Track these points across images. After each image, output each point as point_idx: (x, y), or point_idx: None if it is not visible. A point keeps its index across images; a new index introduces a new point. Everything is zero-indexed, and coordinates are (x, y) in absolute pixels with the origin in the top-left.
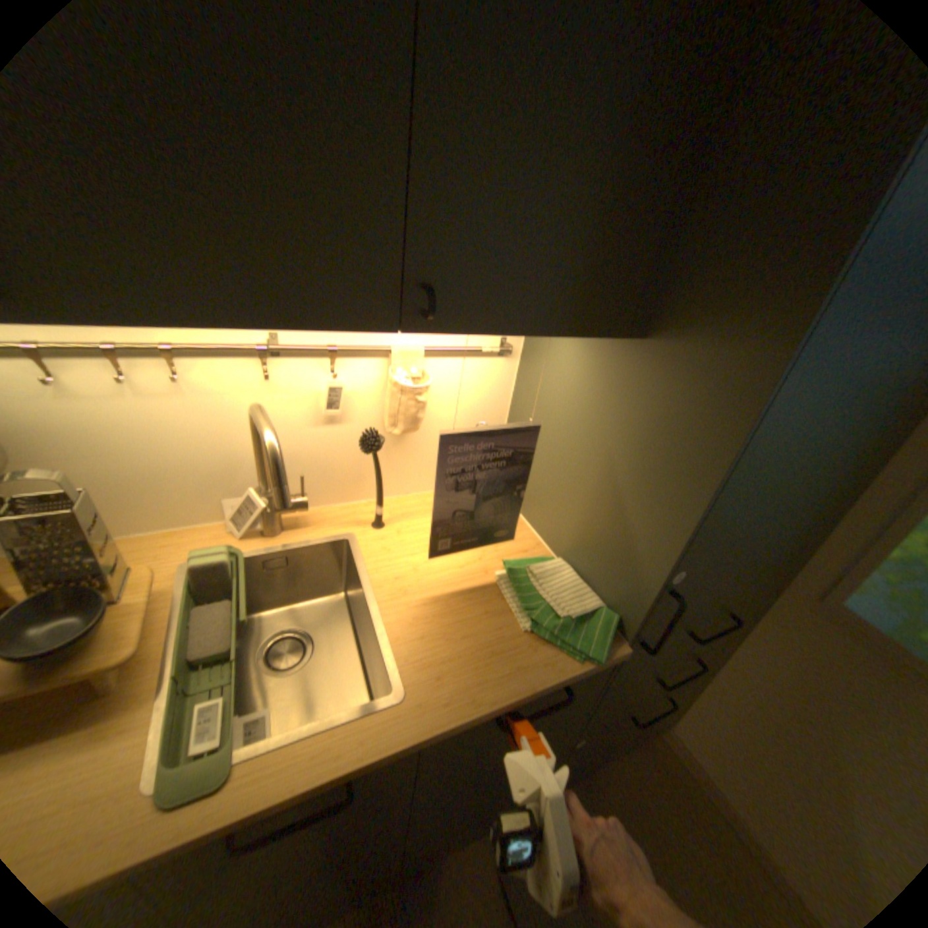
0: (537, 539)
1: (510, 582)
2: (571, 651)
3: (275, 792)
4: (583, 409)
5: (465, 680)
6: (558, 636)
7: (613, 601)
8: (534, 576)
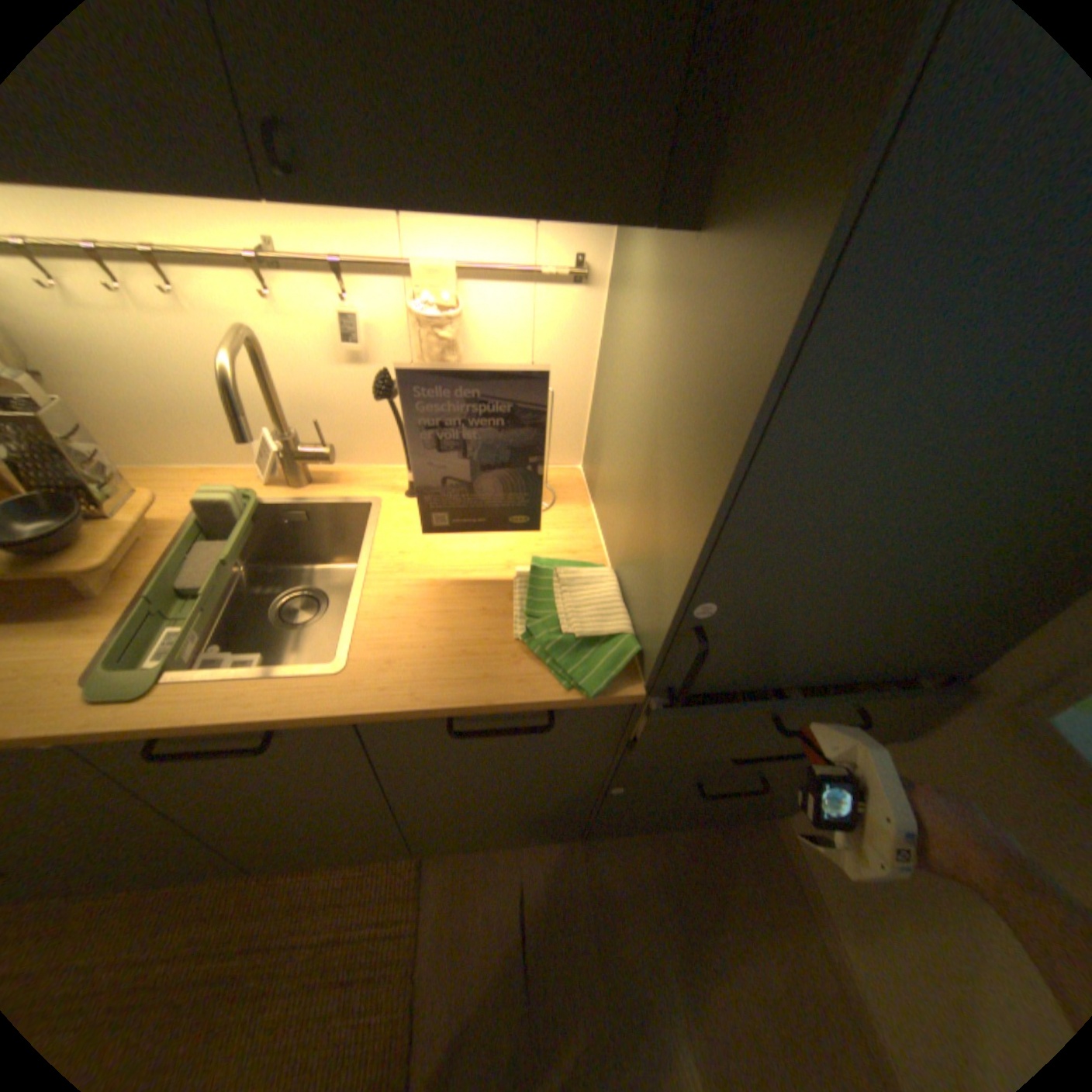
0: (596, 541)
1: (528, 582)
2: (559, 674)
3: (186, 719)
4: (646, 360)
5: (416, 671)
6: (549, 653)
7: (641, 629)
8: (559, 581)
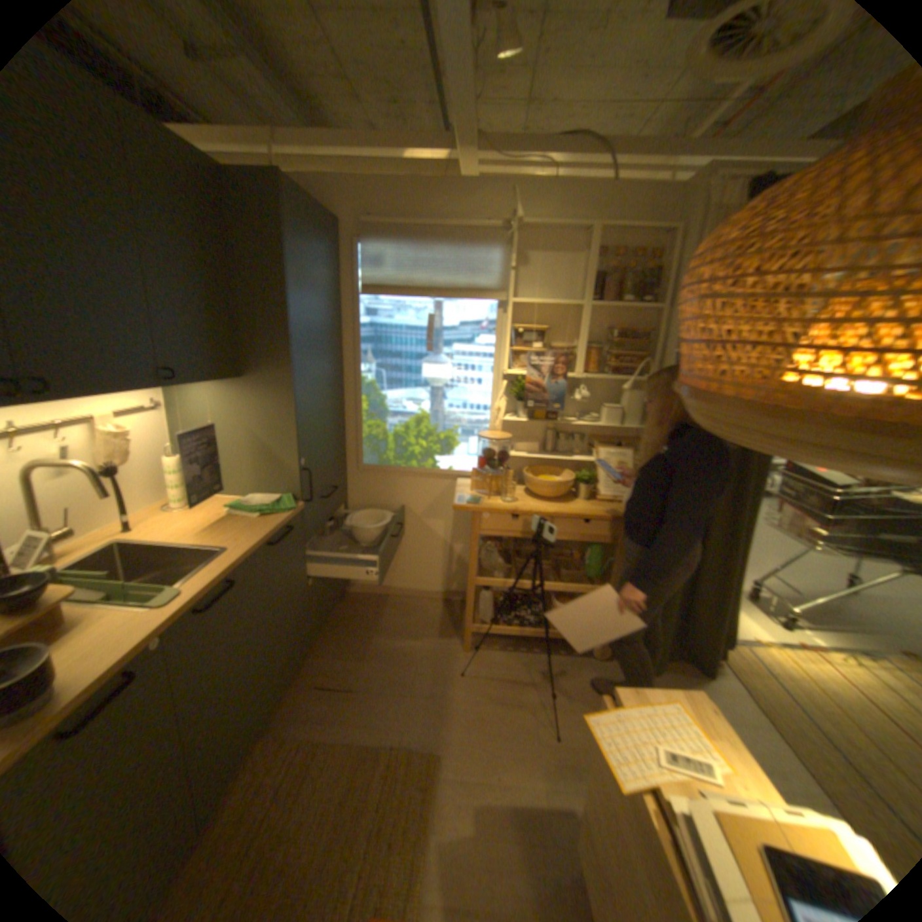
0: (231, 498)
1: (235, 511)
2: (281, 513)
3: (203, 588)
4: (224, 419)
5: (247, 536)
6: (272, 511)
7: (285, 493)
8: (244, 504)
